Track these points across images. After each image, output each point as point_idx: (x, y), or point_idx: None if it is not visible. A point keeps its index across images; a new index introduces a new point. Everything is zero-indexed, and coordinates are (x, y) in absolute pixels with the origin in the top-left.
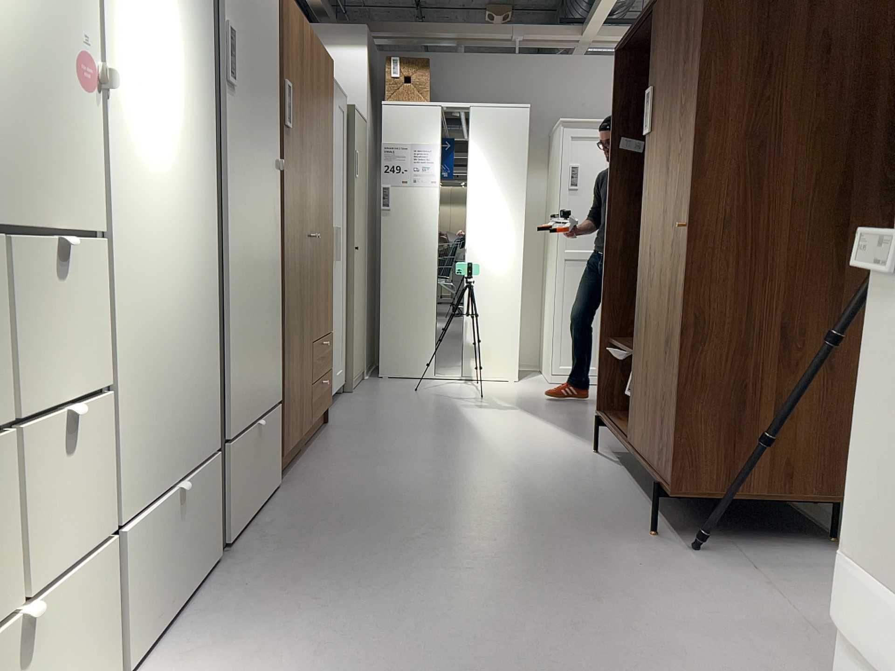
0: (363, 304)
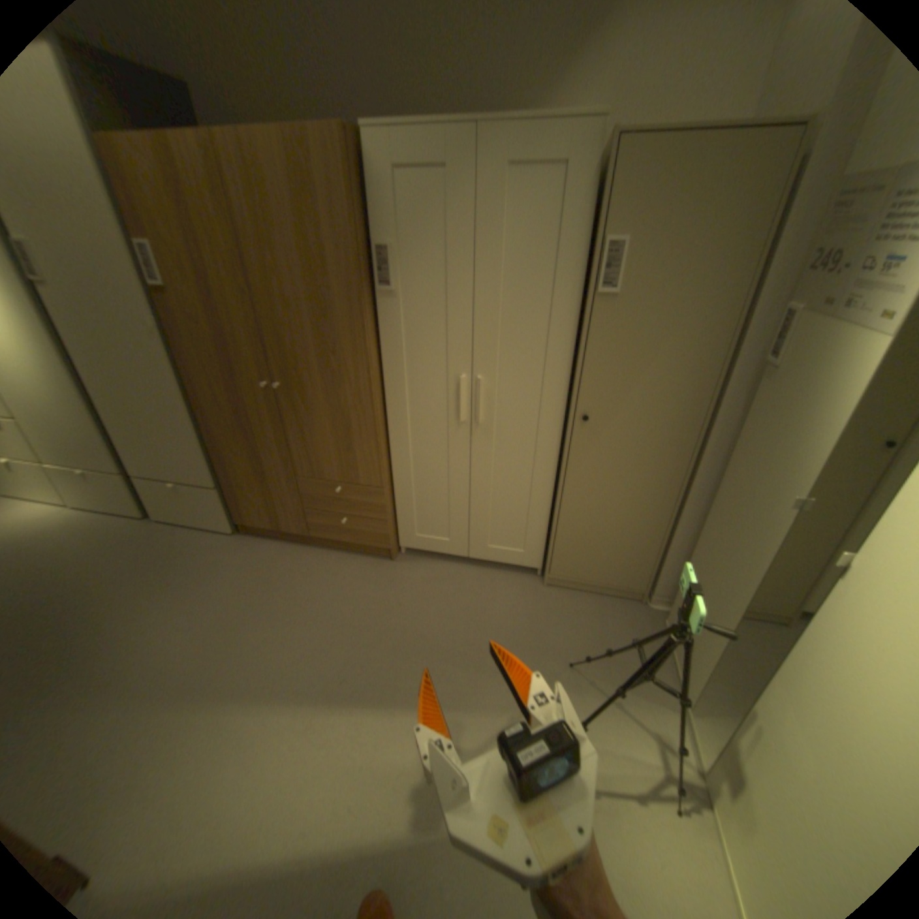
0: (658, 511)
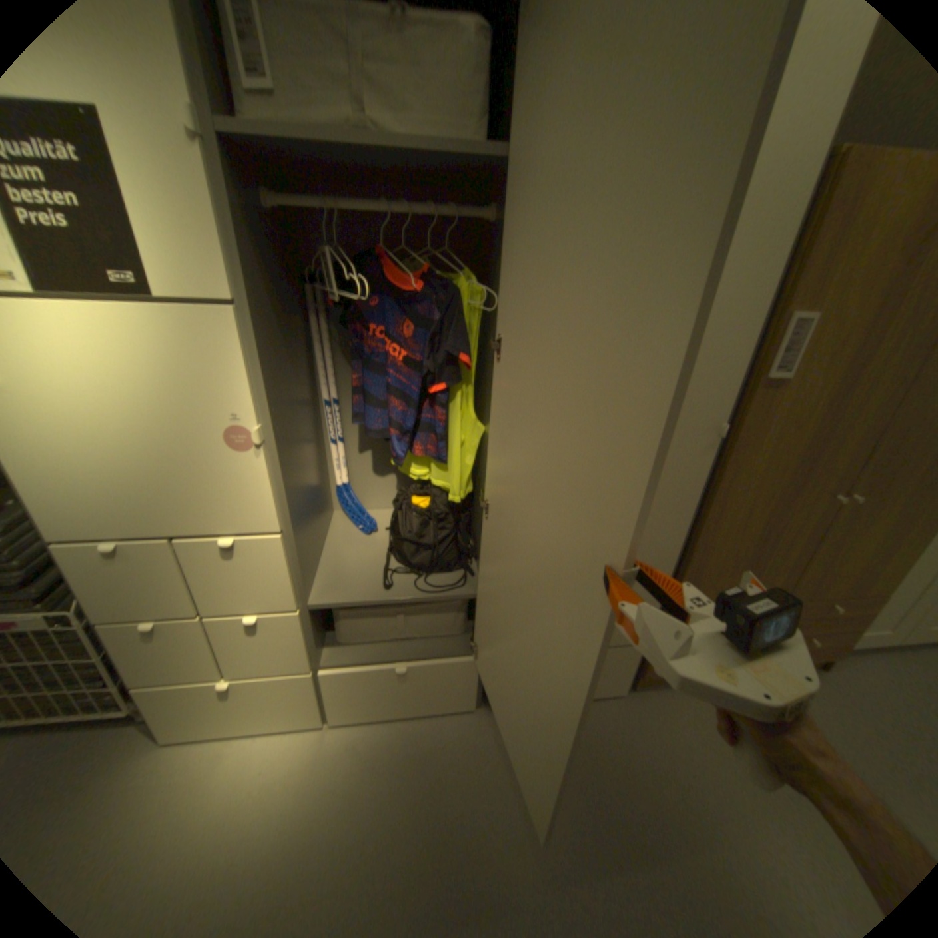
0: None
